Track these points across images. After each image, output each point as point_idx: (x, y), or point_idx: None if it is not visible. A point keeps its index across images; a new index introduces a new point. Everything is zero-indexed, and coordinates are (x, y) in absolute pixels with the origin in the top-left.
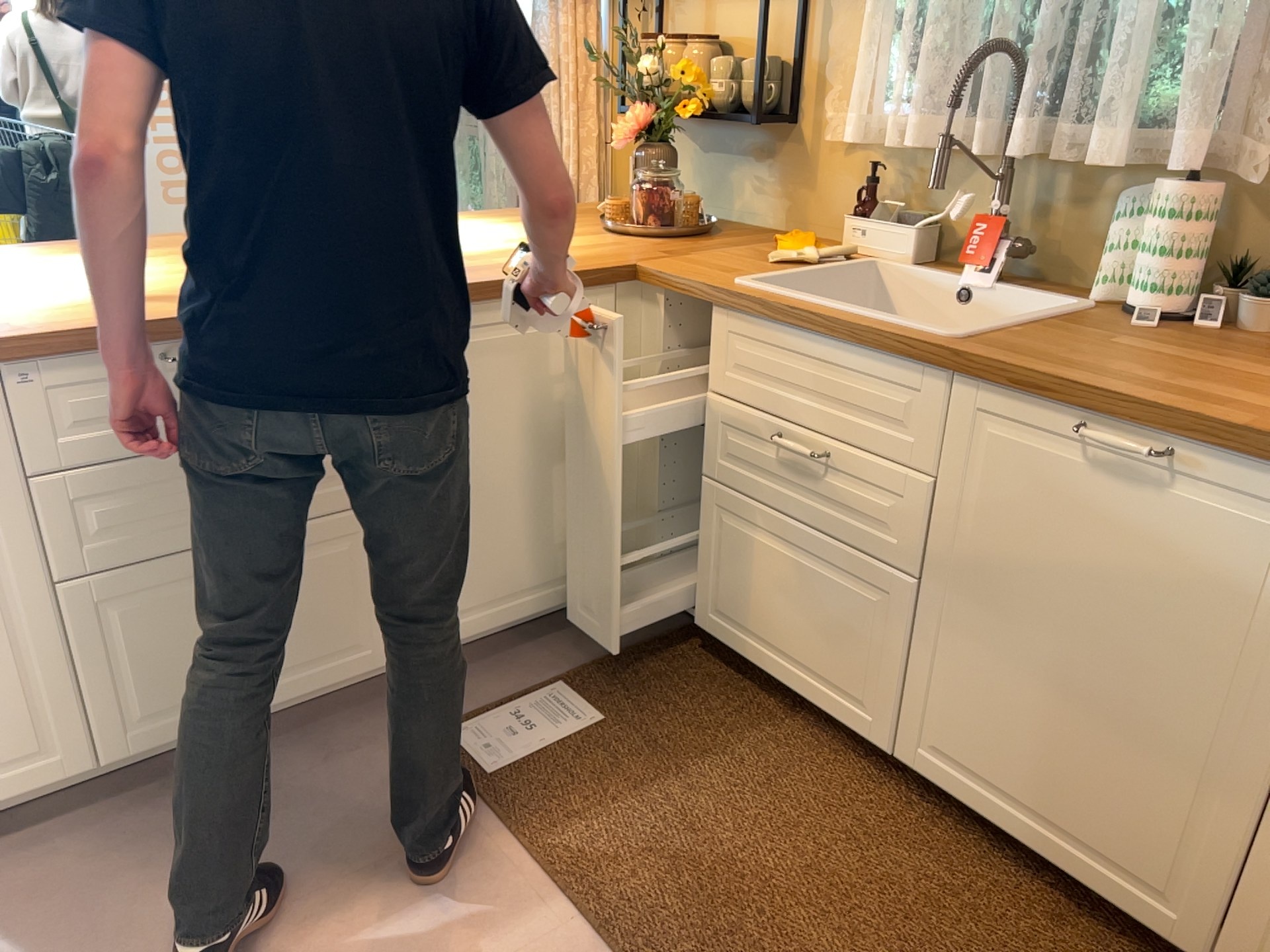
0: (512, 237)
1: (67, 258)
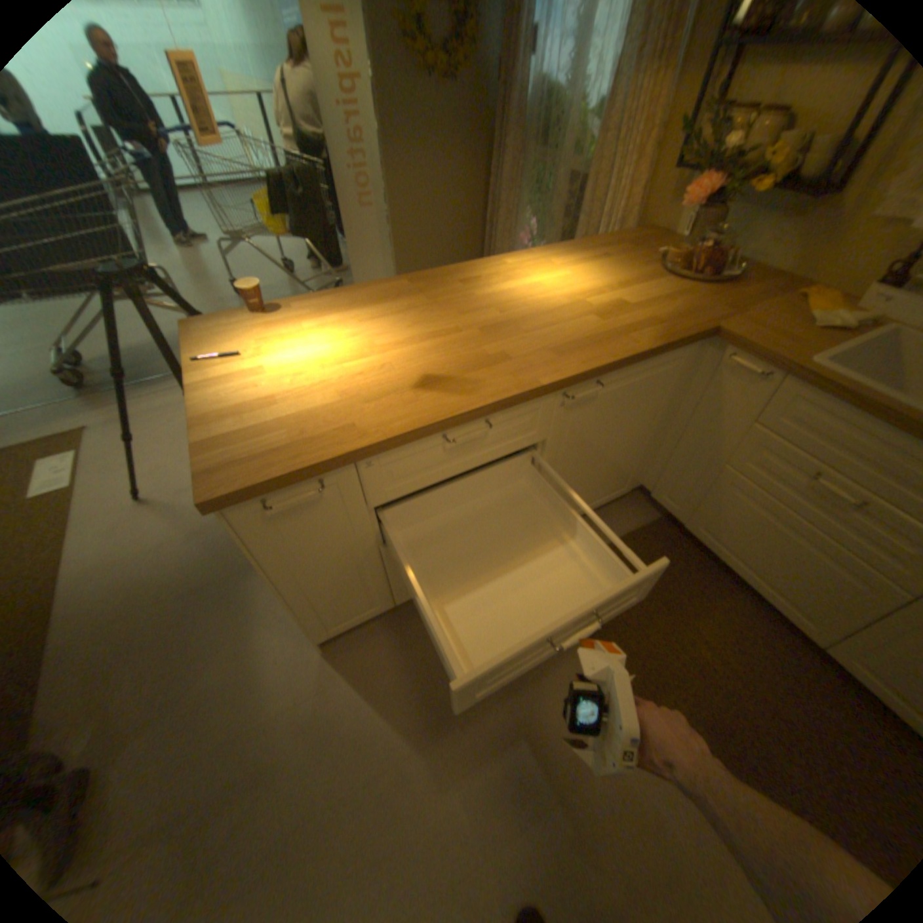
0: (610, 281)
1: (349, 313)
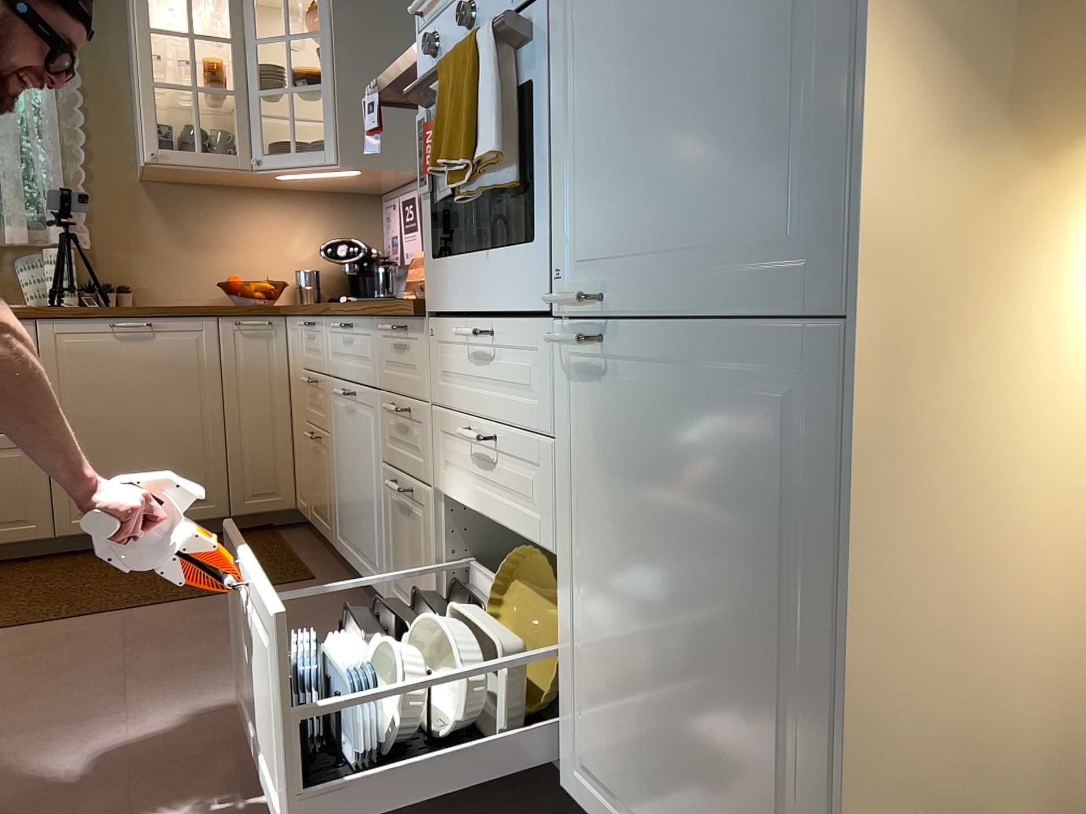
0: None
1: None
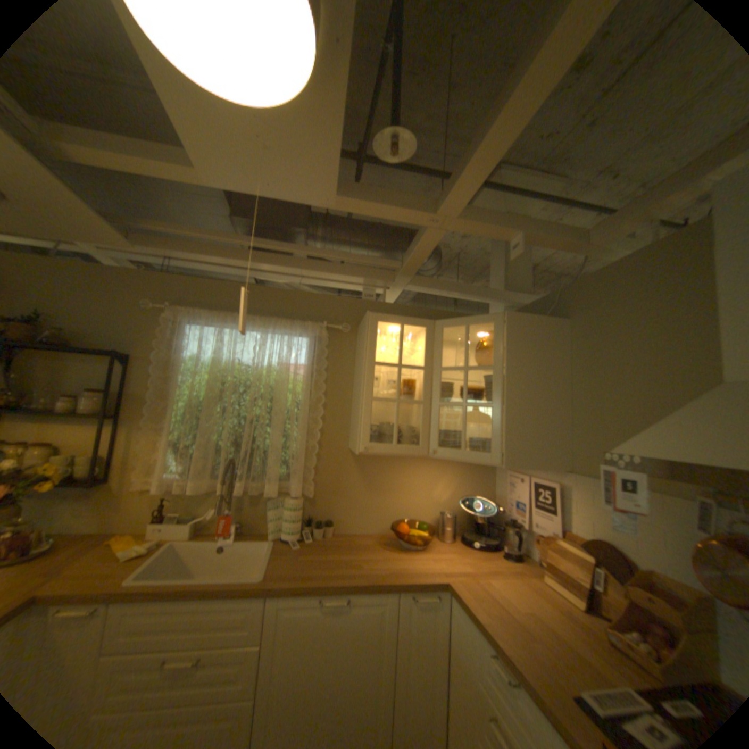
0: None
1: None
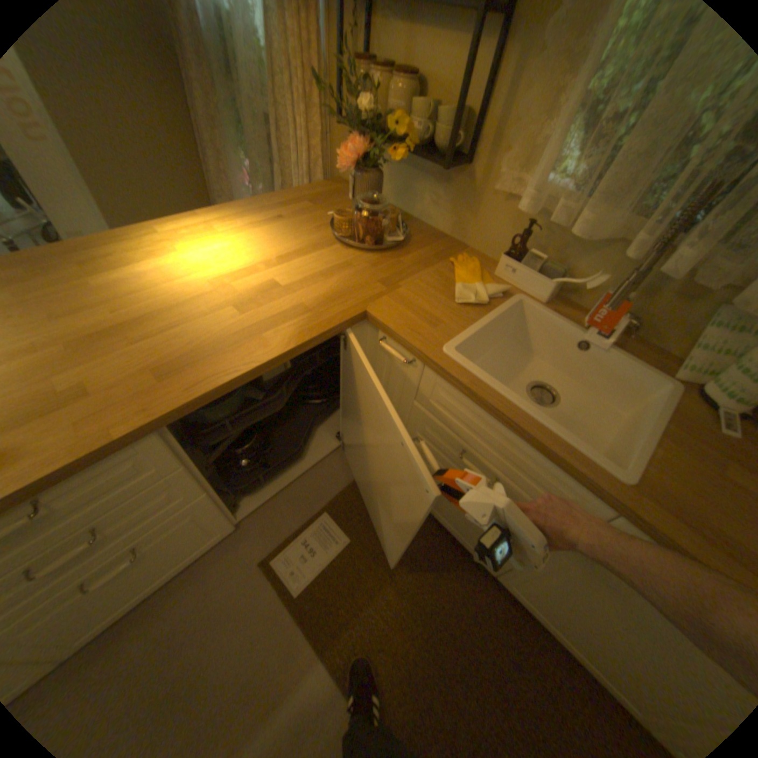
0: (270, 254)
1: None
